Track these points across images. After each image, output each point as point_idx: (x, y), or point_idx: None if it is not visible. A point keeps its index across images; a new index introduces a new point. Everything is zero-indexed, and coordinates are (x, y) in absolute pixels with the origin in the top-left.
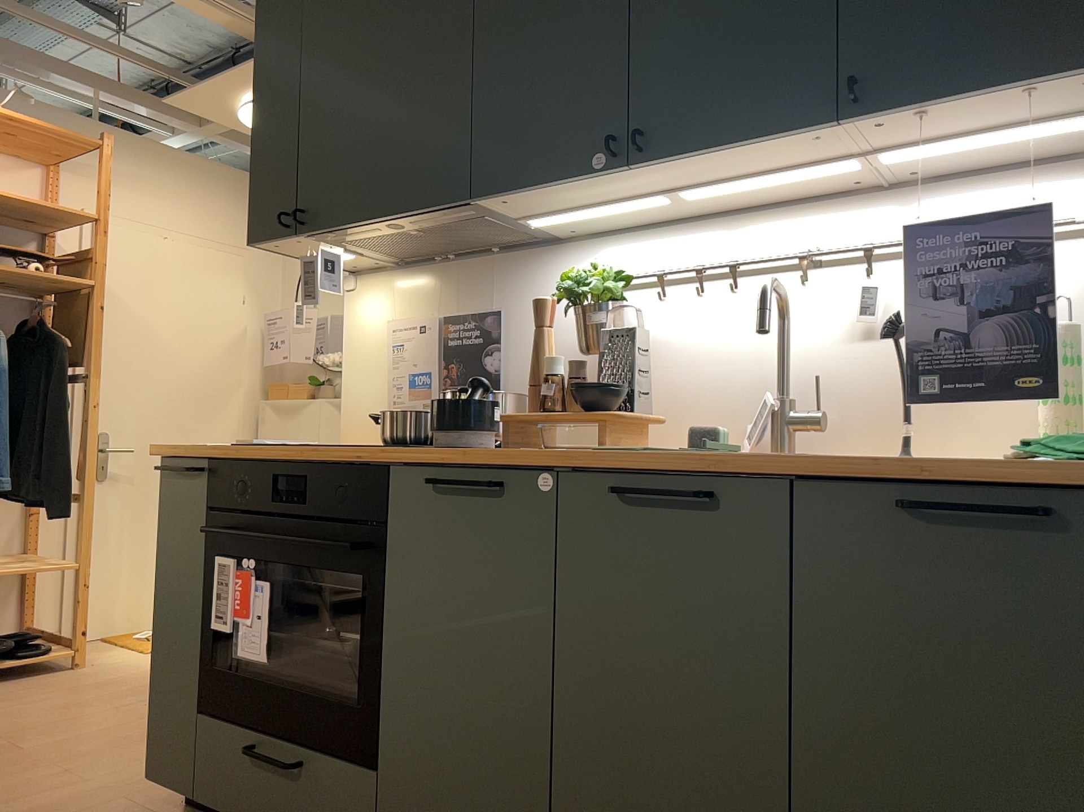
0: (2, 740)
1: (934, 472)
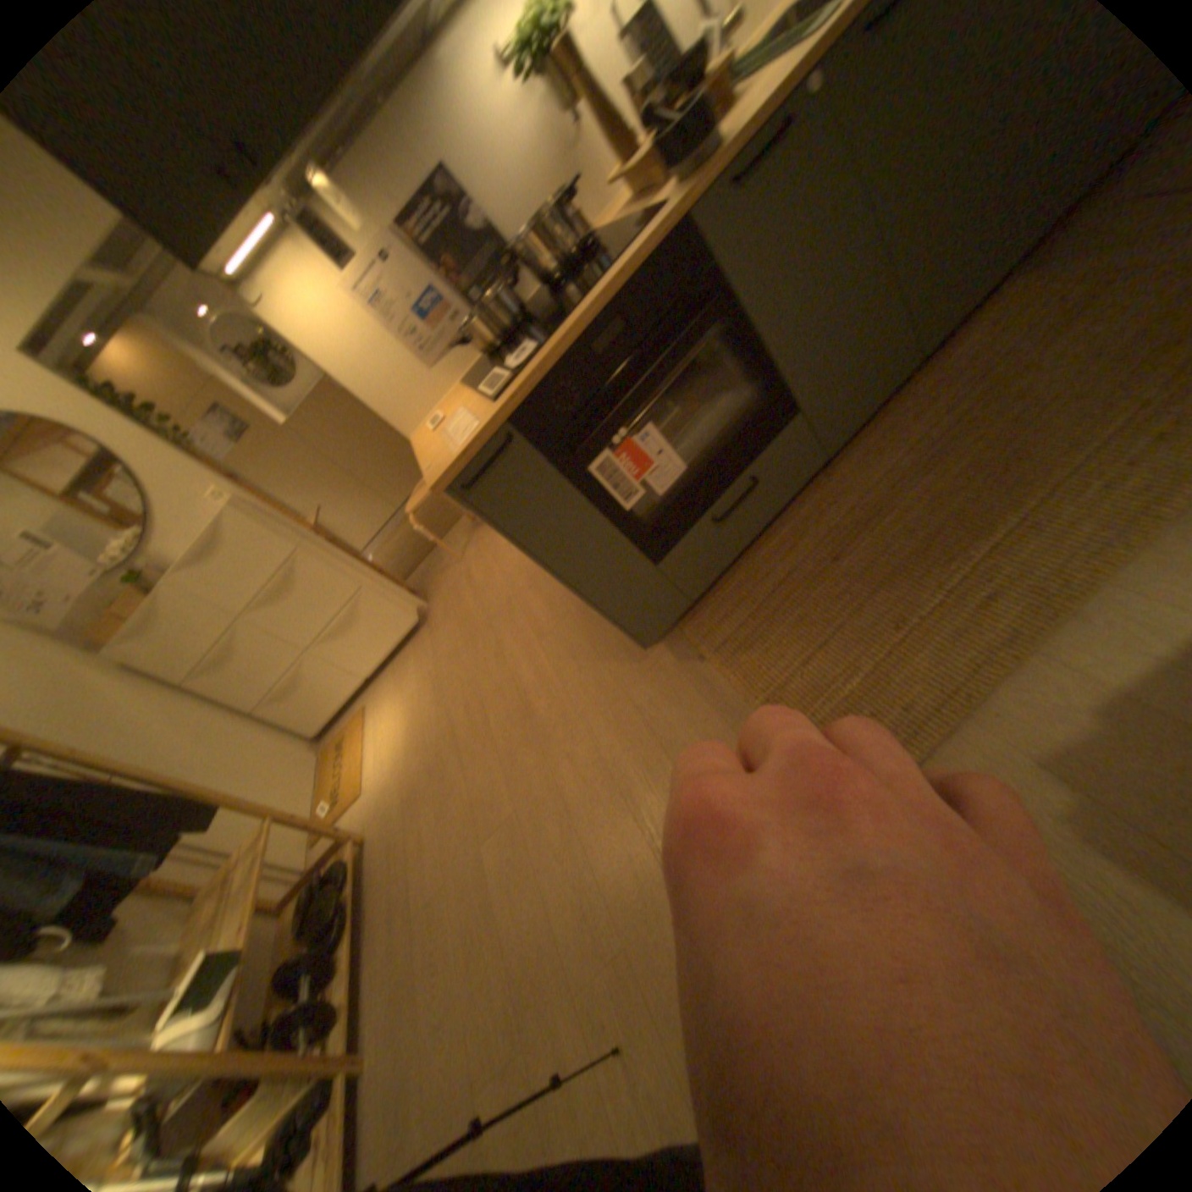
0: (488, 832)
1: None
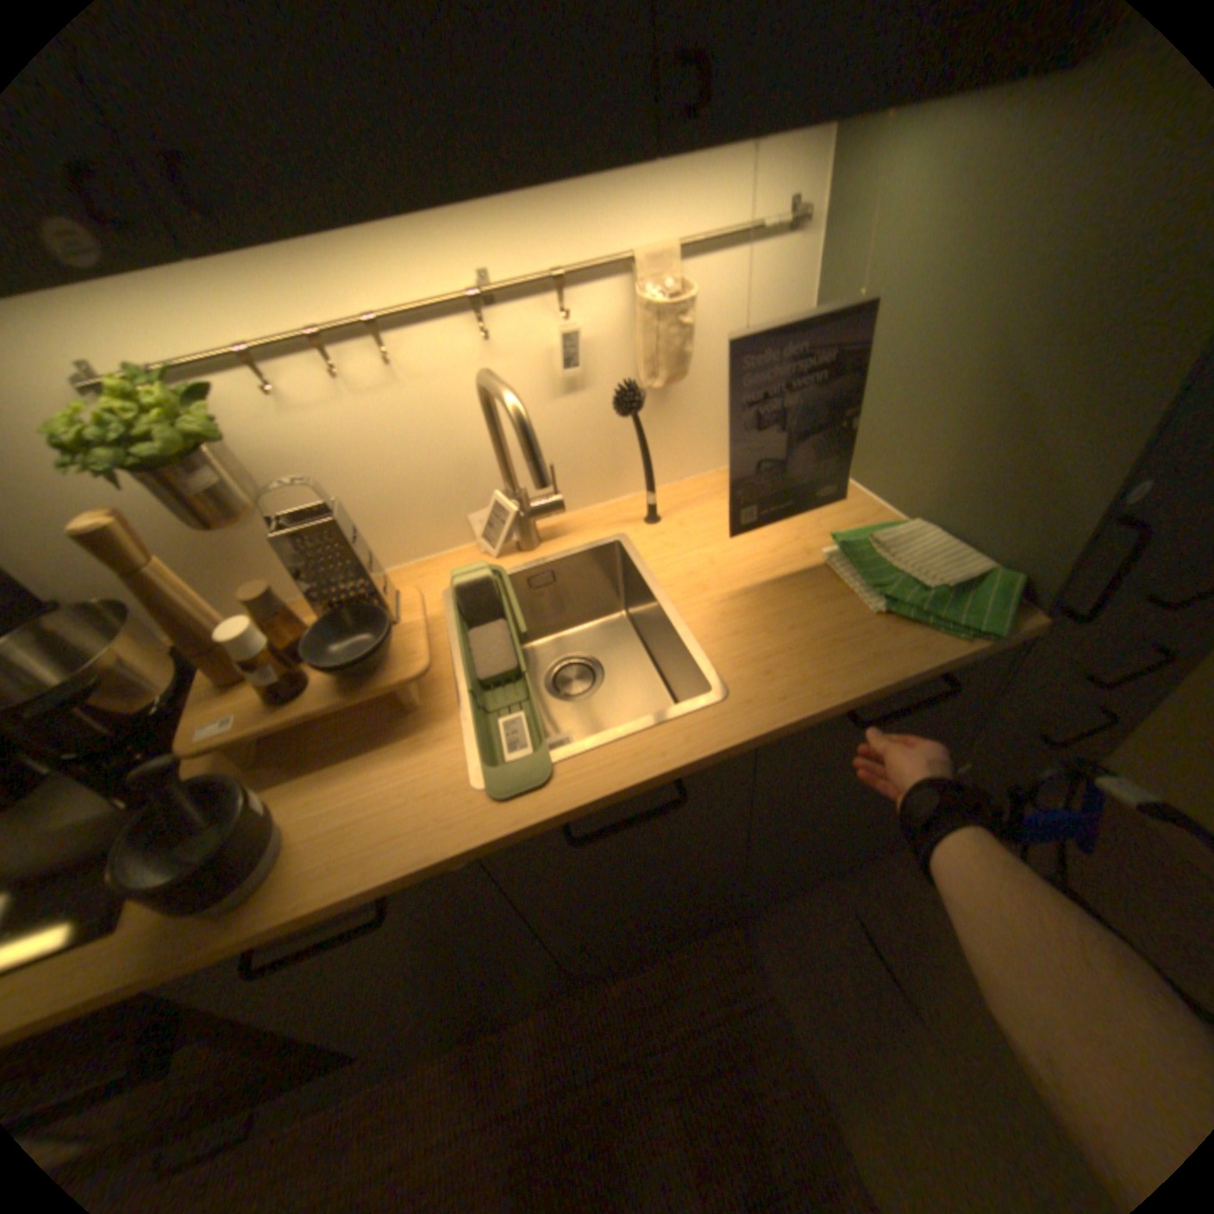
0: None
1: (884, 693)
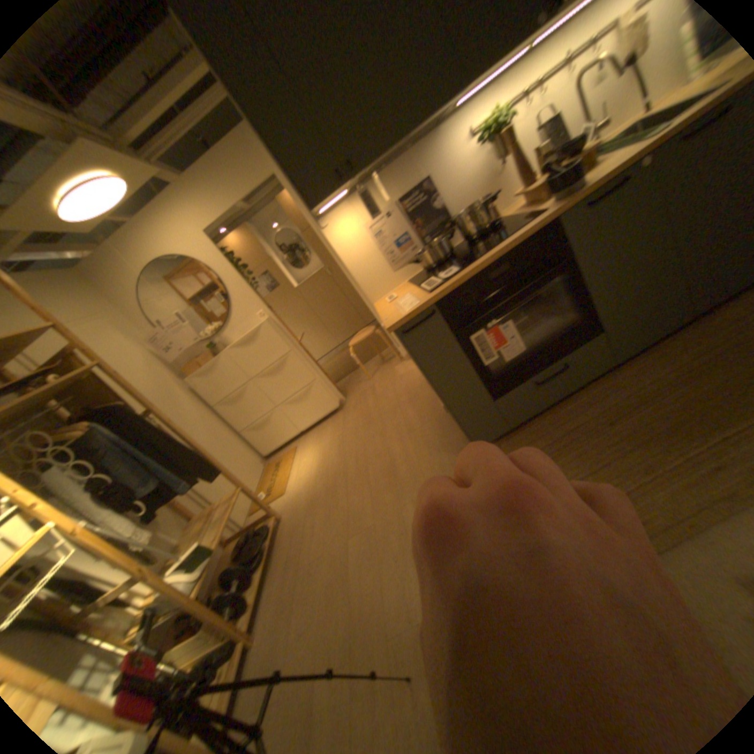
0: (355, 533)
1: None
